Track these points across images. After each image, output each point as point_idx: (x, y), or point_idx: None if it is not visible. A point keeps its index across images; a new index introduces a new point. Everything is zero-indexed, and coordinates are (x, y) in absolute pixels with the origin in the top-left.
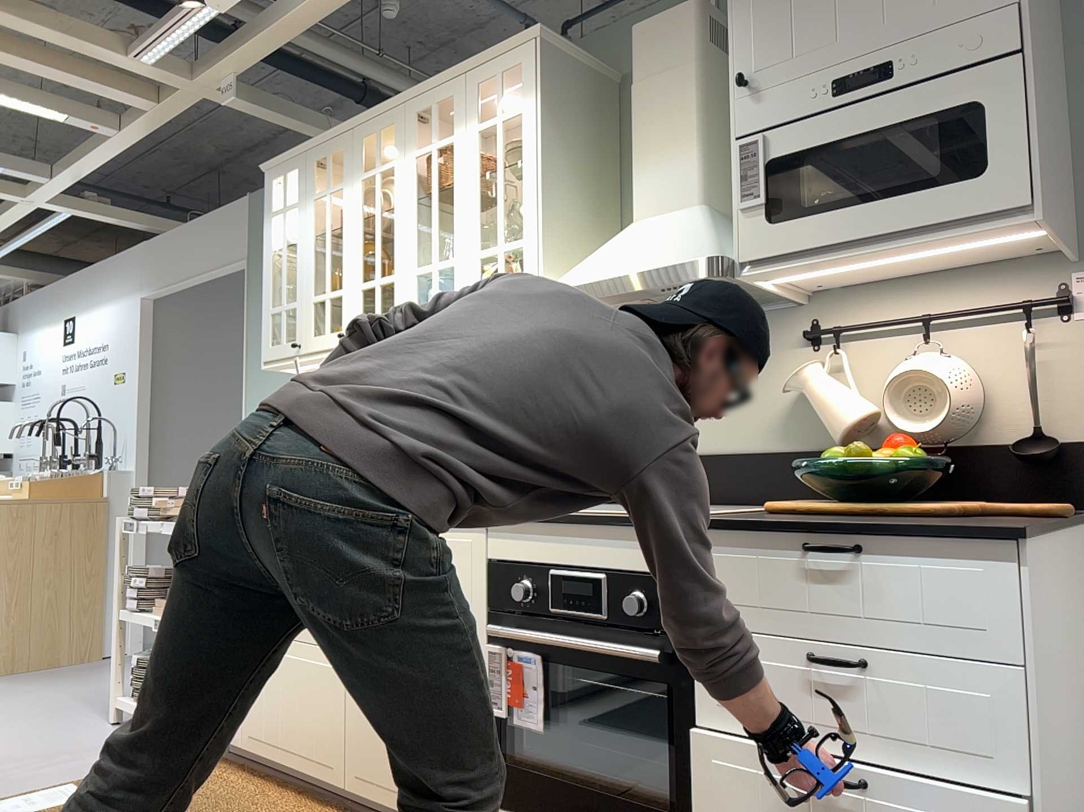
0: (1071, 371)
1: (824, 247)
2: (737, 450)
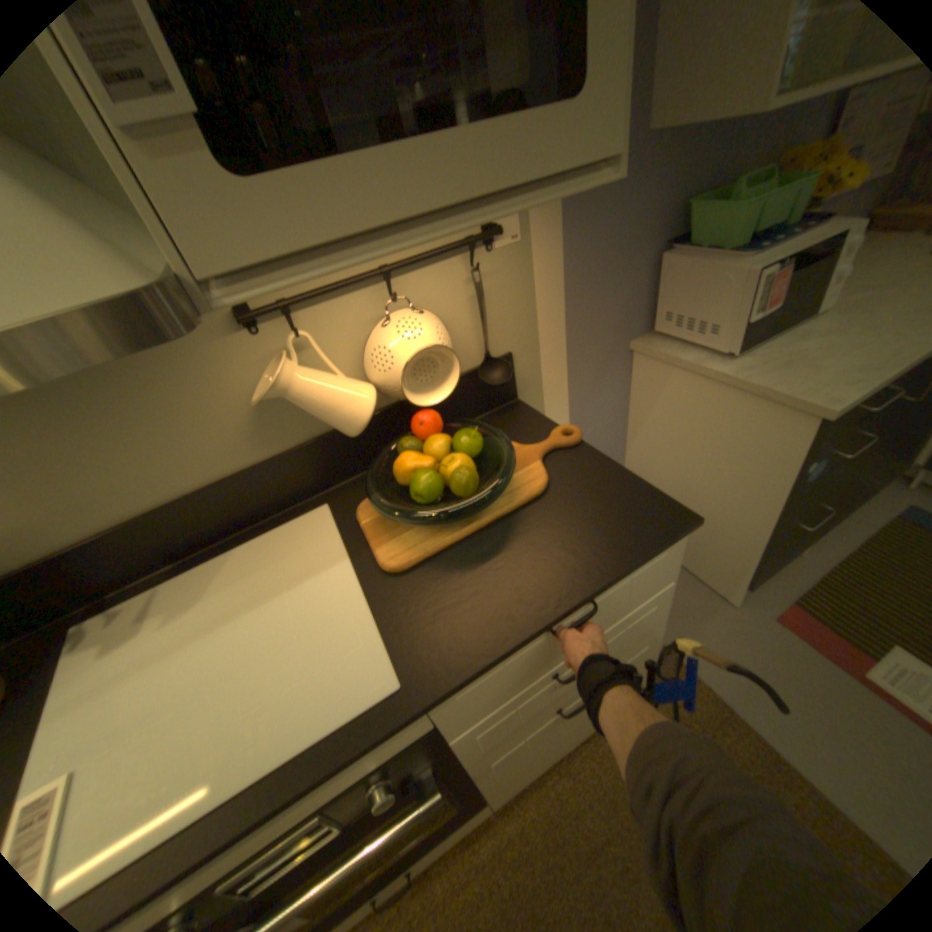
0: (499, 298)
1: (365, 227)
2: (211, 481)
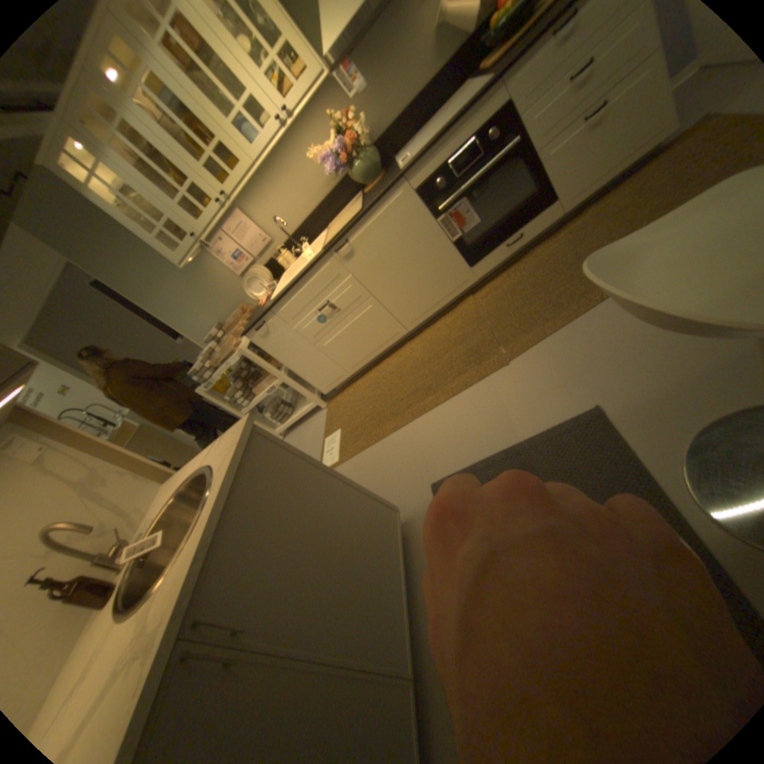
0: None
1: None
2: (426, 82)
